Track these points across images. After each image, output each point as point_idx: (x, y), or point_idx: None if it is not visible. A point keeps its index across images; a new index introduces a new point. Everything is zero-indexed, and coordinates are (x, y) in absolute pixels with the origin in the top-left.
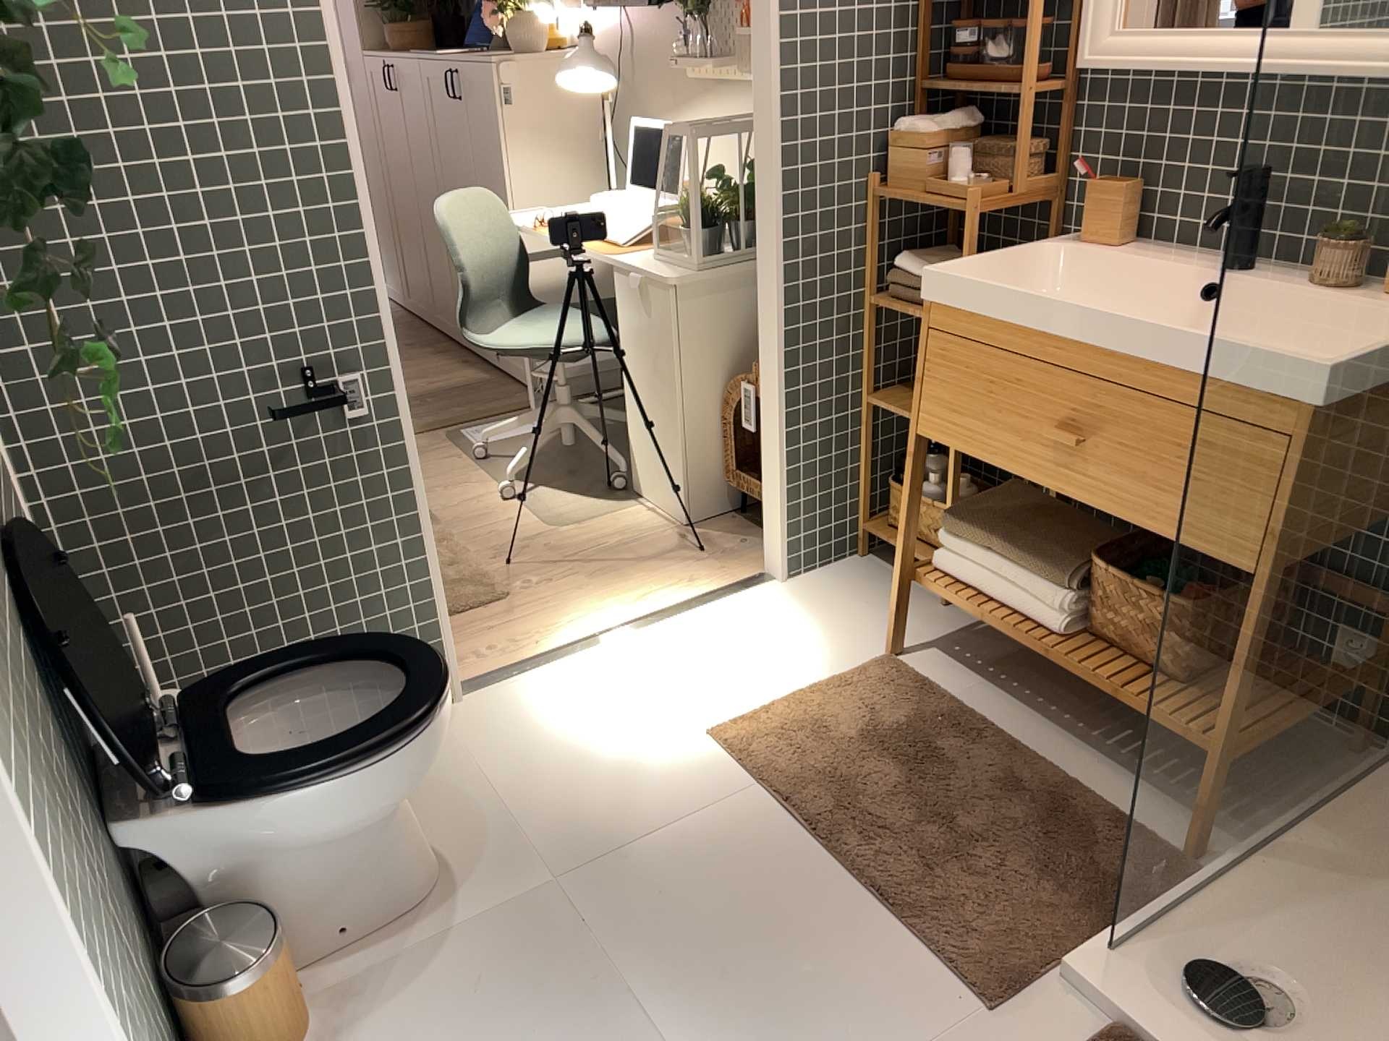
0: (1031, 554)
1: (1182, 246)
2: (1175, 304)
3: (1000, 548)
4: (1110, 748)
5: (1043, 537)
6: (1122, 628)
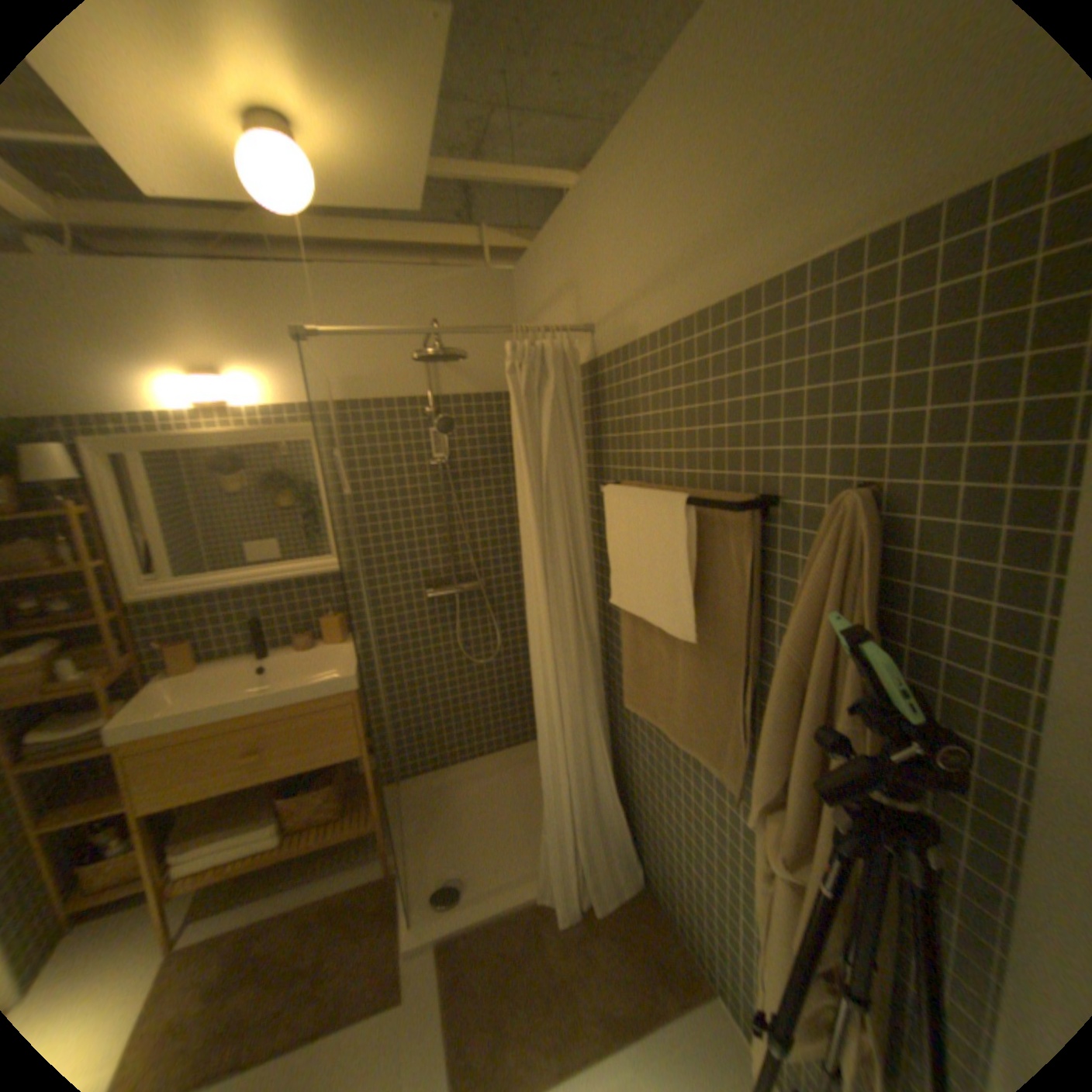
0: (225, 827)
1: (217, 657)
2: (238, 680)
3: (204, 839)
4: (315, 874)
5: (222, 816)
6: (291, 821)
